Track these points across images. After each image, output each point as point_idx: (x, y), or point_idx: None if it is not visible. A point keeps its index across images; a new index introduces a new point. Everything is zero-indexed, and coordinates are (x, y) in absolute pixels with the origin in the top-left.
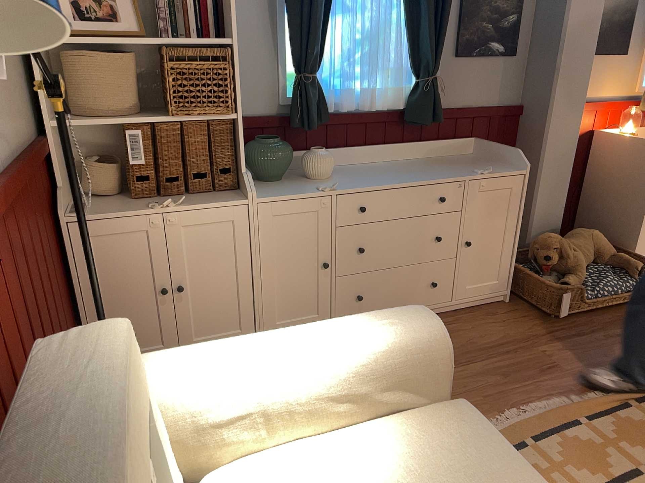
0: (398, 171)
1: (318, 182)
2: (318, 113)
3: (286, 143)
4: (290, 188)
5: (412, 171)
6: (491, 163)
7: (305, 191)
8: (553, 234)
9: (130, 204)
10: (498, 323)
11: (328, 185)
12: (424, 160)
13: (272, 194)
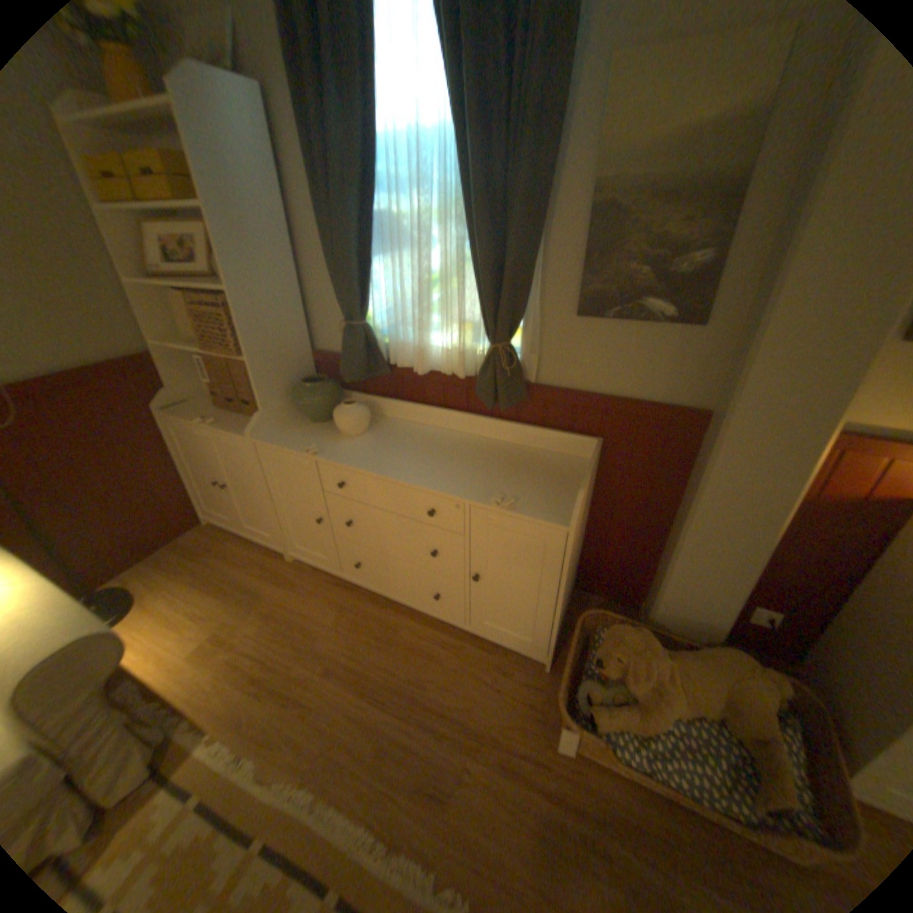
0: (433, 453)
1: (335, 439)
2: (366, 365)
3: (323, 390)
4: (300, 438)
5: (439, 462)
6: (567, 490)
7: (300, 445)
8: (646, 637)
9: (205, 410)
10: (487, 690)
11: (316, 448)
12: (504, 448)
13: (274, 439)
